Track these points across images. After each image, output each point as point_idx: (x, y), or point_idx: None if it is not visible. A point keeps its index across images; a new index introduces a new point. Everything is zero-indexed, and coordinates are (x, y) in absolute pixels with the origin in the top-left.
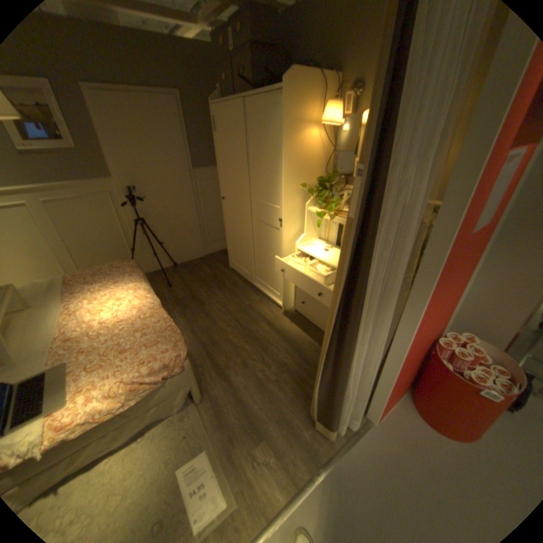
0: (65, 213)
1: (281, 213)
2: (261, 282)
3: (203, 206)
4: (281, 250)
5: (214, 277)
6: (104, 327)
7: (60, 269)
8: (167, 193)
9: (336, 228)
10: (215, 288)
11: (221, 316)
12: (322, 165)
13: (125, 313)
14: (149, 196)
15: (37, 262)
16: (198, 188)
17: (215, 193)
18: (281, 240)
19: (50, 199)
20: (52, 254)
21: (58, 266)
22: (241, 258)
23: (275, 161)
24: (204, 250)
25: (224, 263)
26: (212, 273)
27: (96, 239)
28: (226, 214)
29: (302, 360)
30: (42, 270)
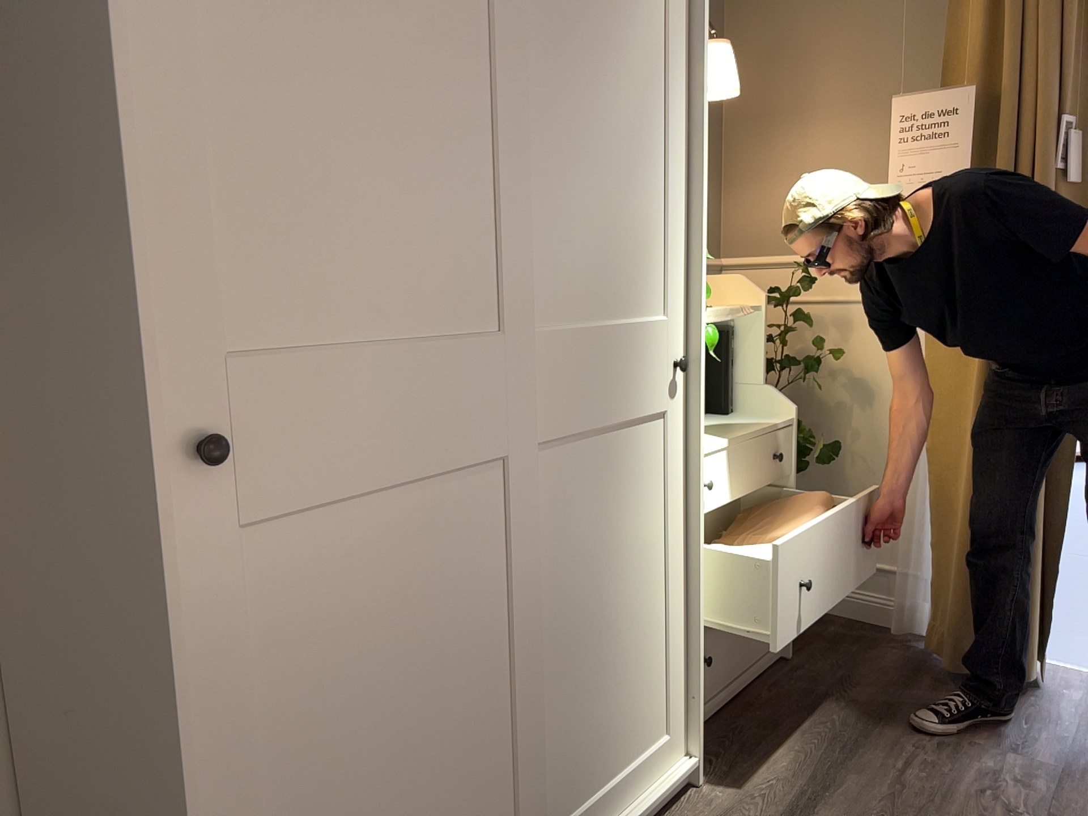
0: None
1: (670, 340)
2: (575, 813)
3: None
4: (670, 499)
5: None
6: None
7: None
8: None
9: None
10: None
11: None
12: None
13: None
14: None
15: None
16: None
17: None
18: (670, 455)
19: None
20: None
21: None
22: None
23: (646, 143)
24: None
25: None
26: None
27: None
28: (250, 596)
29: (884, 711)
30: None
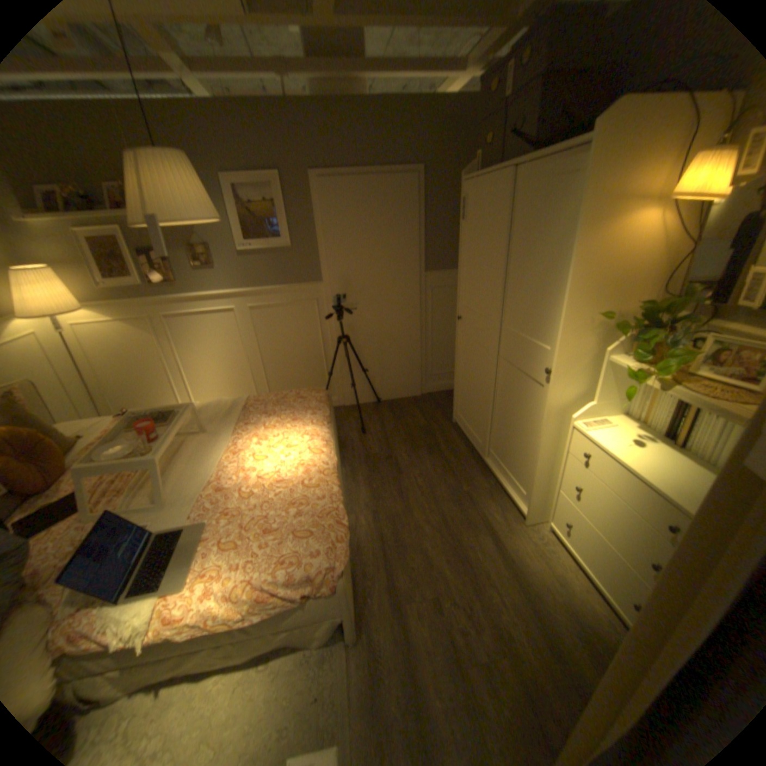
0: (267, 321)
1: (551, 359)
2: (496, 460)
3: (430, 324)
4: (540, 421)
5: (425, 432)
6: (259, 484)
7: (251, 385)
8: (384, 304)
9: (671, 405)
10: (423, 450)
11: (420, 501)
12: (657, 278)
13: (288, 469)
14: (361, 306)
15: (232, 373)
16: (428, 299)
17: (451, 307)
18: (543, 404)
19: (256, 305)
20: (246, 366)
21: (250, 380)
22: (470, 413)
23: (554, 269)
24: (421, 386)
25: (445, 411)
26: (424, 425)
27: (293, 355)
28: (460, 341)
29: (546, 644)
30: (235, 382)
